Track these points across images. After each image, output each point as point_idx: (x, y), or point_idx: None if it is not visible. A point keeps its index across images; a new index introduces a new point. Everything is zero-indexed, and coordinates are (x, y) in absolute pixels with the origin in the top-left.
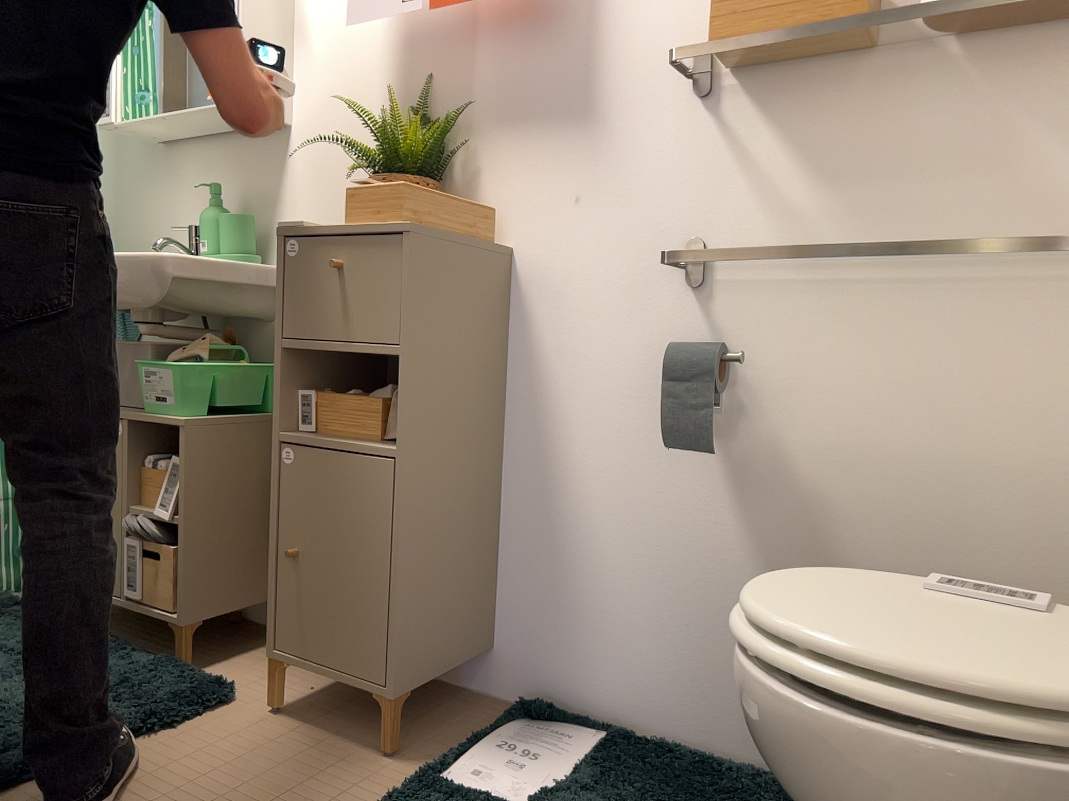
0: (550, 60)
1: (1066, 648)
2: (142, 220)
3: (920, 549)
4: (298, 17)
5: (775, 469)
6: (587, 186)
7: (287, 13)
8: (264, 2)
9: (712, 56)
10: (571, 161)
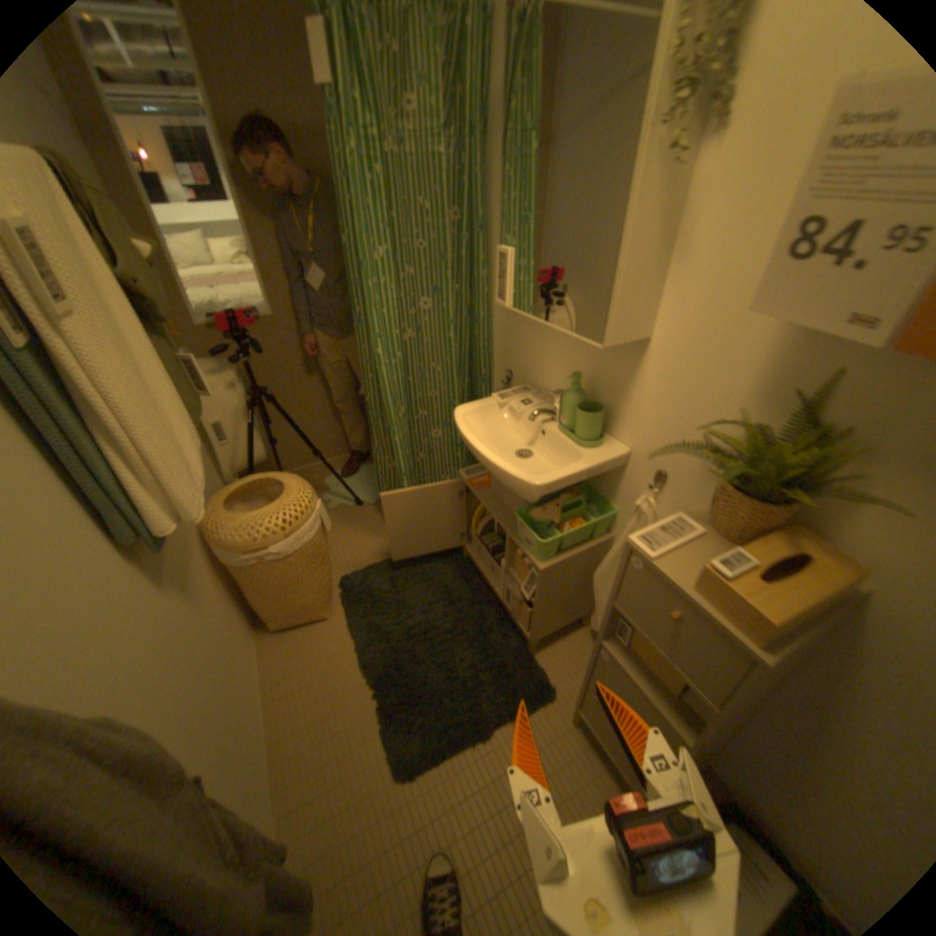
0: None
1: None
2: (522, 346)
3: None
4: (684, 226)
5: None
6: None
7: (673, 226)
8: (651, 228)
9: None
10: None
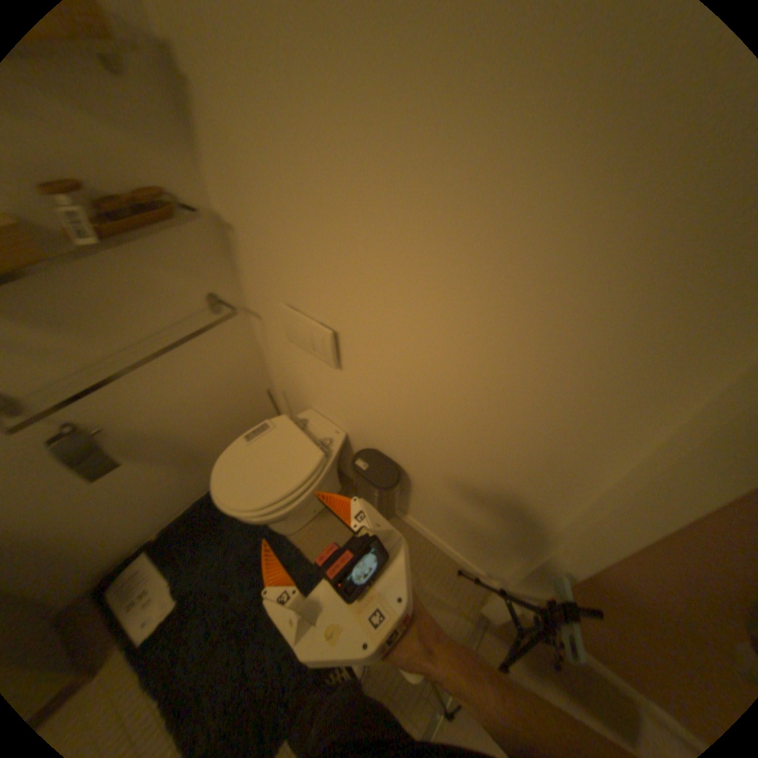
0: None
1: (294, 442)
2: None
3: (200, 419)
4: None
5: (132, 441)
6: None
7: None
8: None
9: None
10: None
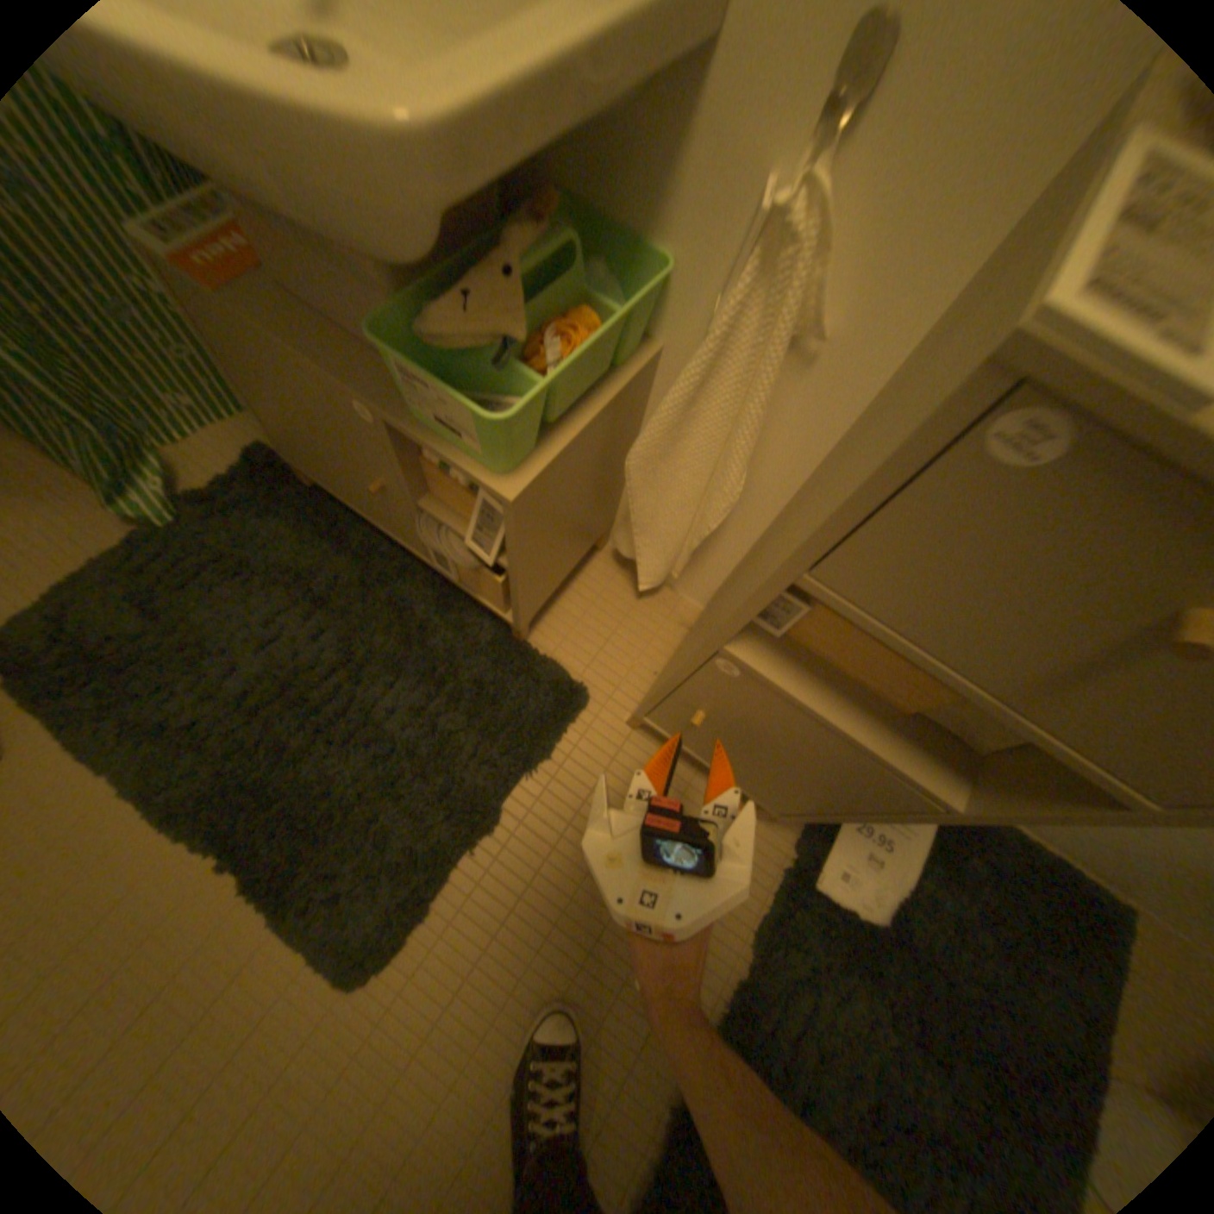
0: None
1: None
2: None
3: None
4: None
5: None
6: None
7: None
8: None
9: None
10: None
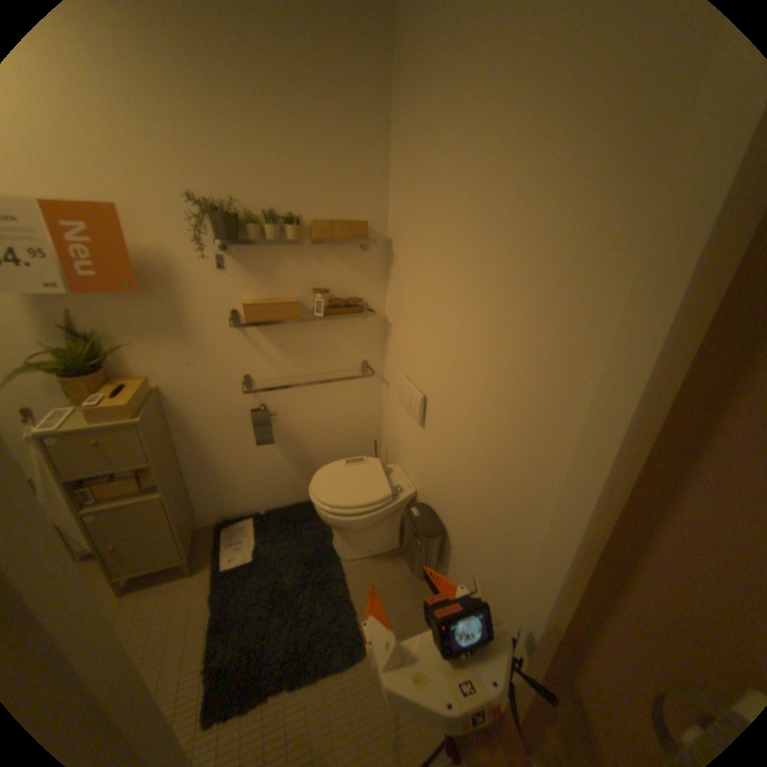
0: (153, 308)
1: (376, 478)
2: None
3: (327, 441)
4: None
5: (286, 434)
6: (191, 360)
7: None
8: None
9: (238, 313)
10: (179, 351)
